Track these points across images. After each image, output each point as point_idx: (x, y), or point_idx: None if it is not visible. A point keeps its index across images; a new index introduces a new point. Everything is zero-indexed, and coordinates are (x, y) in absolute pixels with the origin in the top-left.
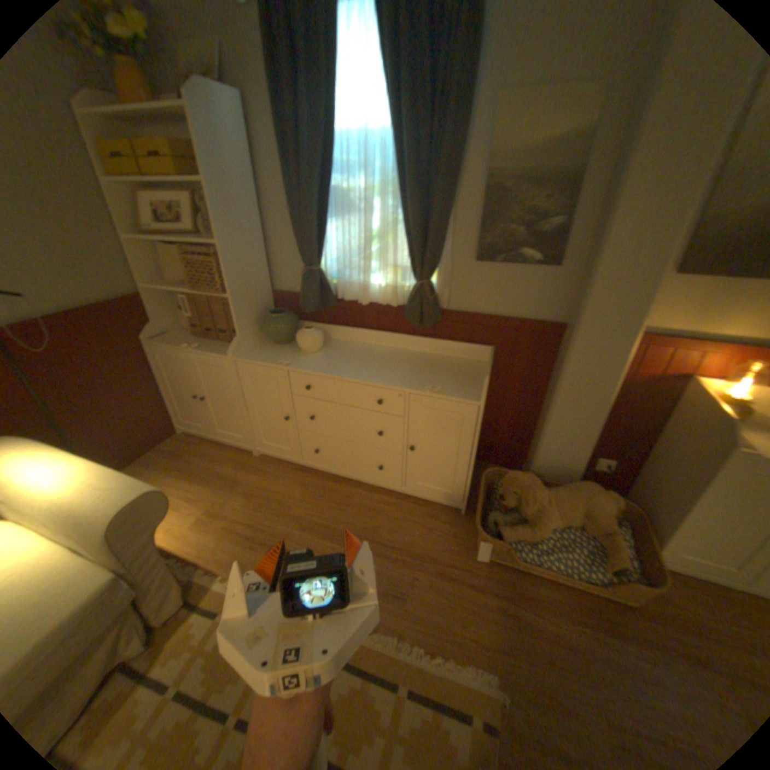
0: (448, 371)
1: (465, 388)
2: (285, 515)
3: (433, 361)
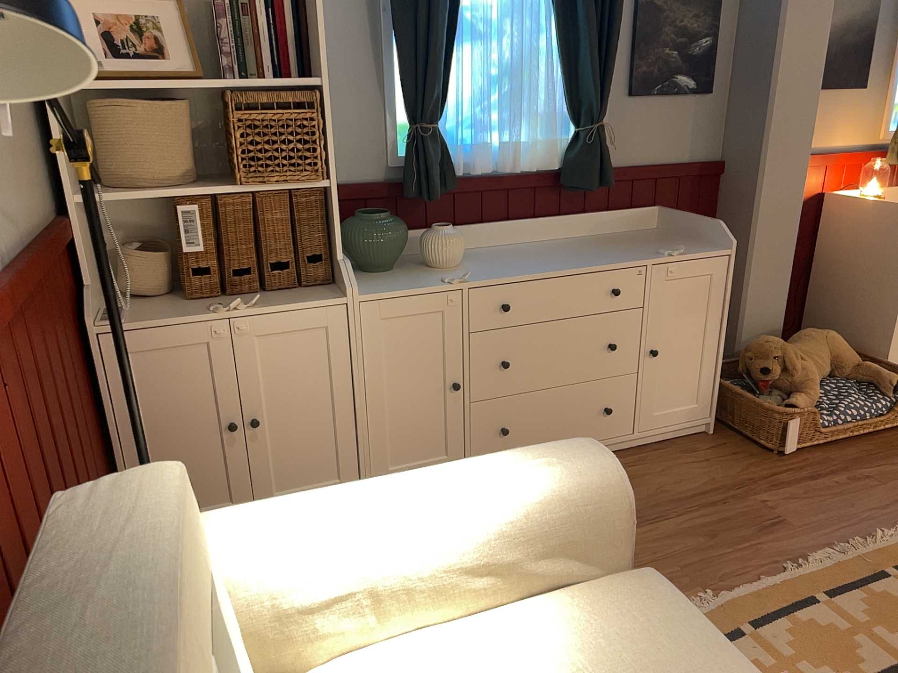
0: (645, 243)
1: (694, 247)
2: None
3: (608, 241)
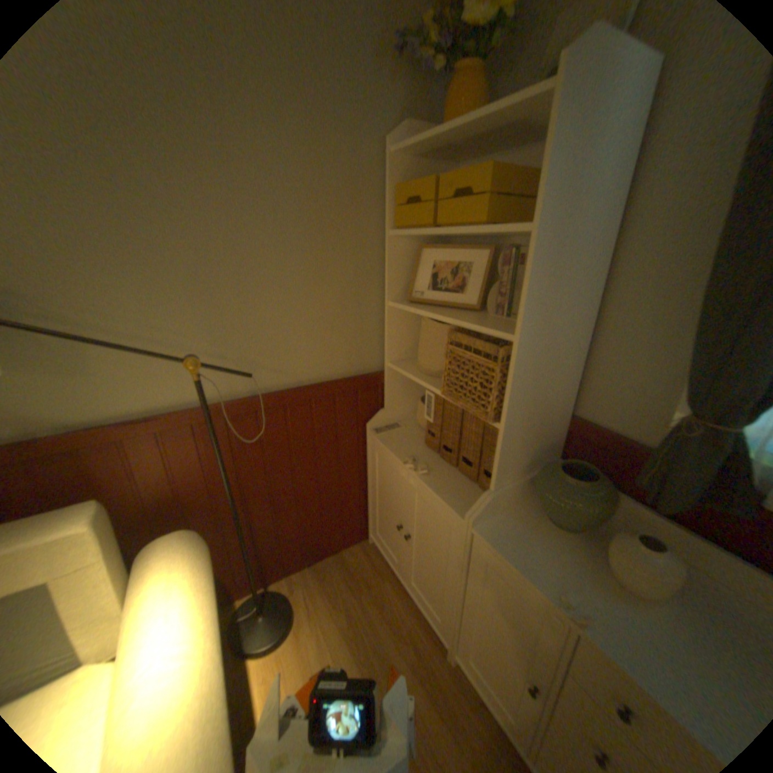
0: None
1: None
2: None
3: None
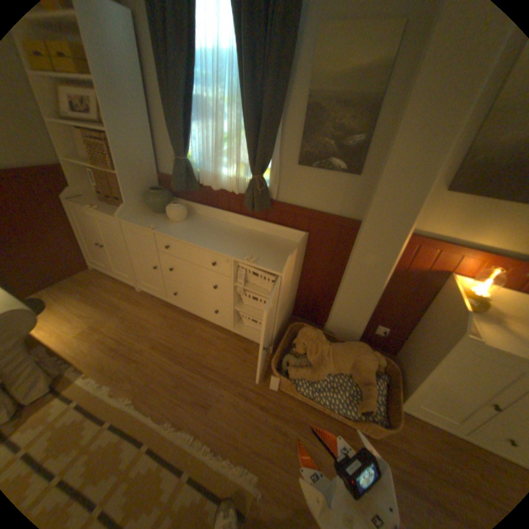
0: (269, 247)
1: (275, 261)
2: (144, 337)
3: (262, 238)
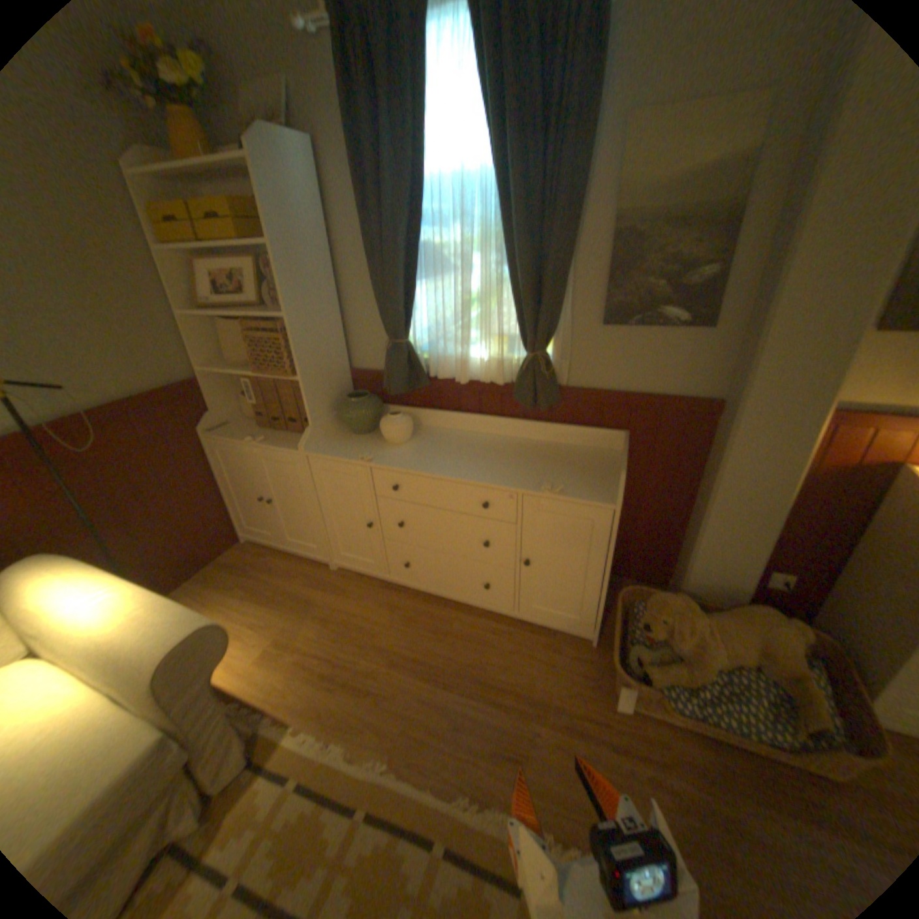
0: (570, 464)
1: (594, 486)
2: (369, 647)
3: (550, 450)
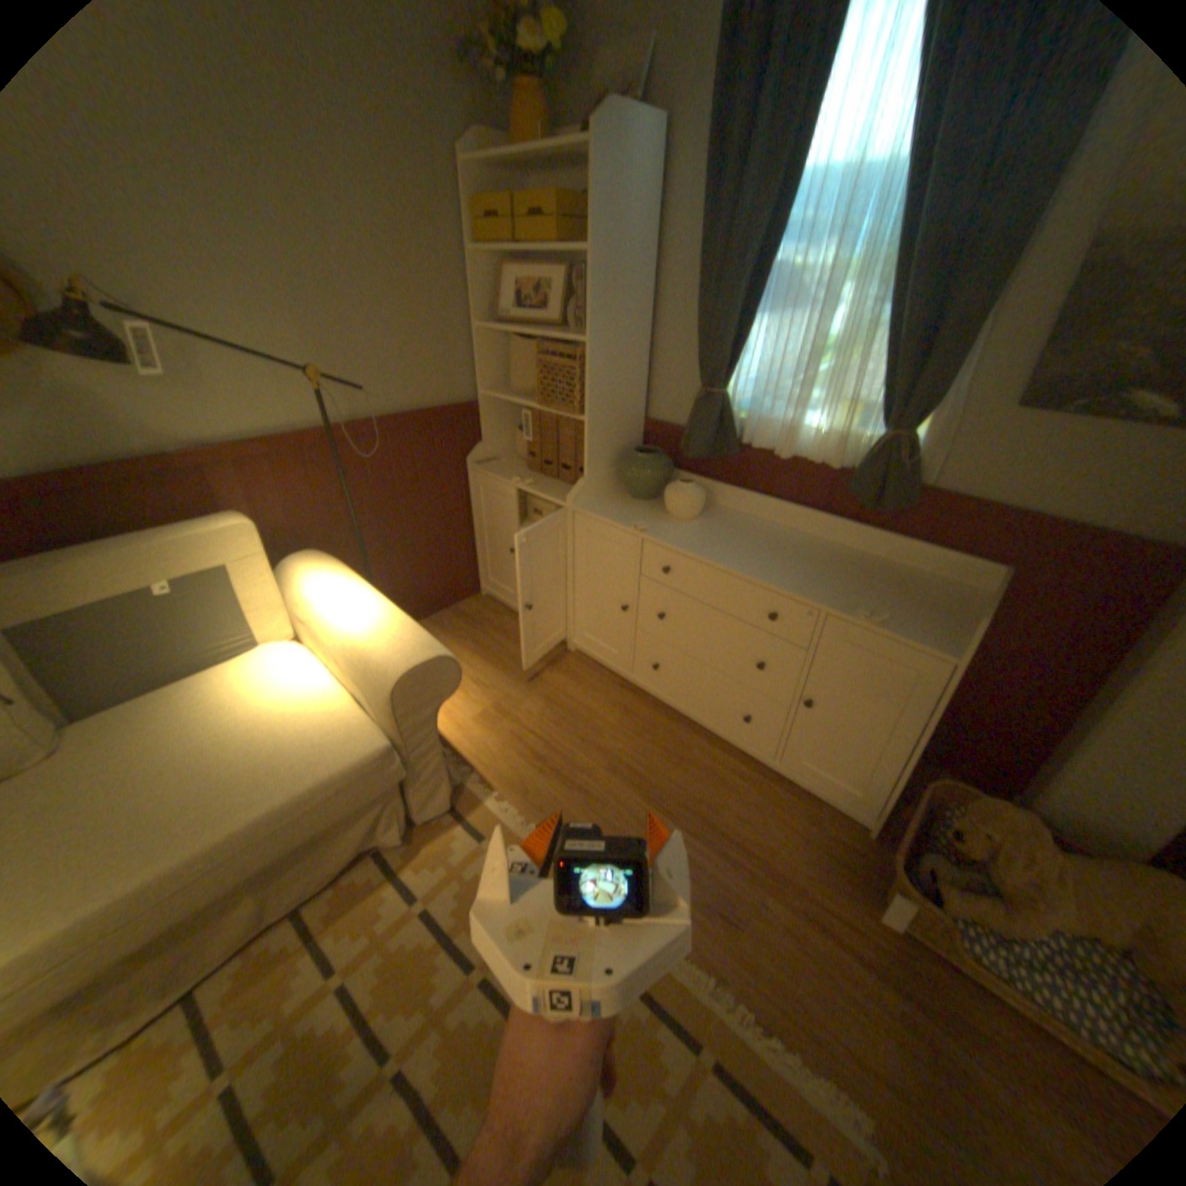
0: (908, 594)
1: (935, 629)
2: (592, 743)
3: (882, 570)
